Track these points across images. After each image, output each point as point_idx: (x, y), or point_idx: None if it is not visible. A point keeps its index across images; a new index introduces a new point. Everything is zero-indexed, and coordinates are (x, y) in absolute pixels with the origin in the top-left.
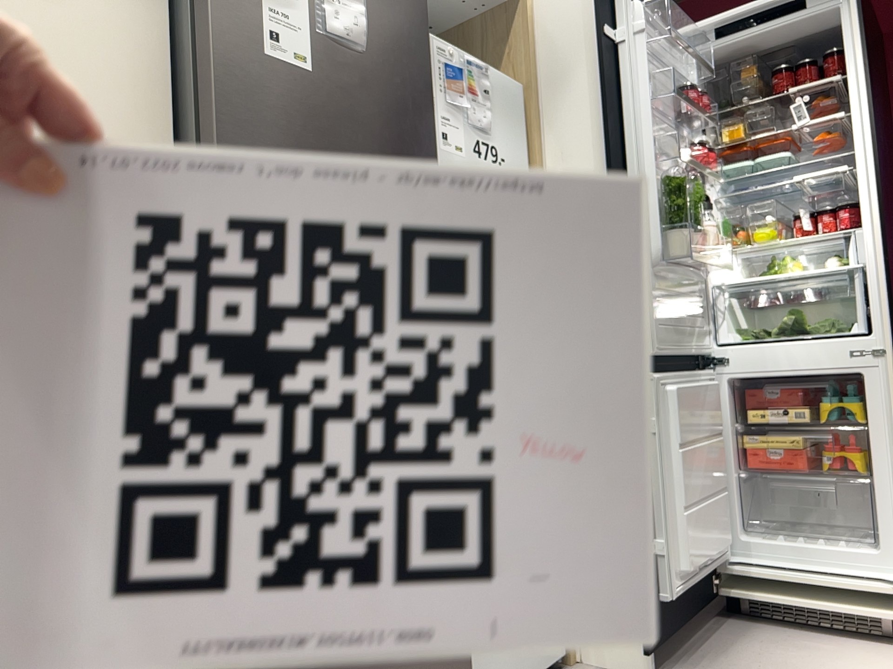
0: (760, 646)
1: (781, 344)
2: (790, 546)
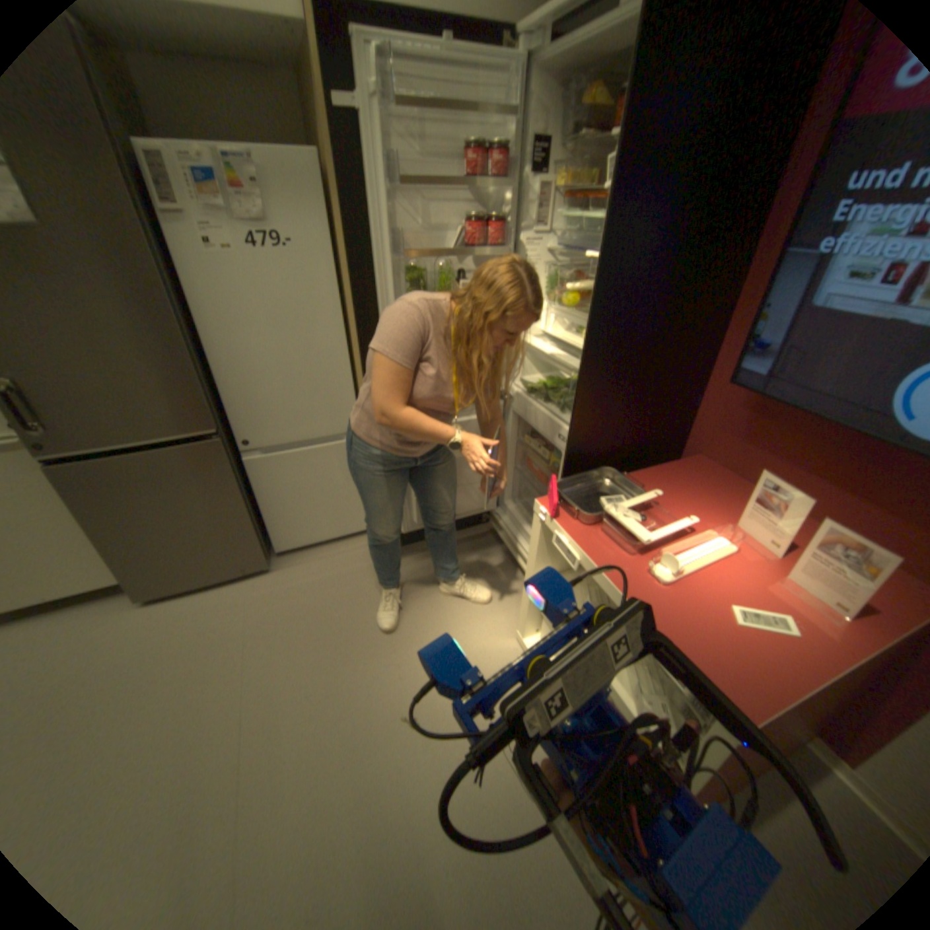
0: (472, 562)
1: (543, 402)
2: (519, 522)
